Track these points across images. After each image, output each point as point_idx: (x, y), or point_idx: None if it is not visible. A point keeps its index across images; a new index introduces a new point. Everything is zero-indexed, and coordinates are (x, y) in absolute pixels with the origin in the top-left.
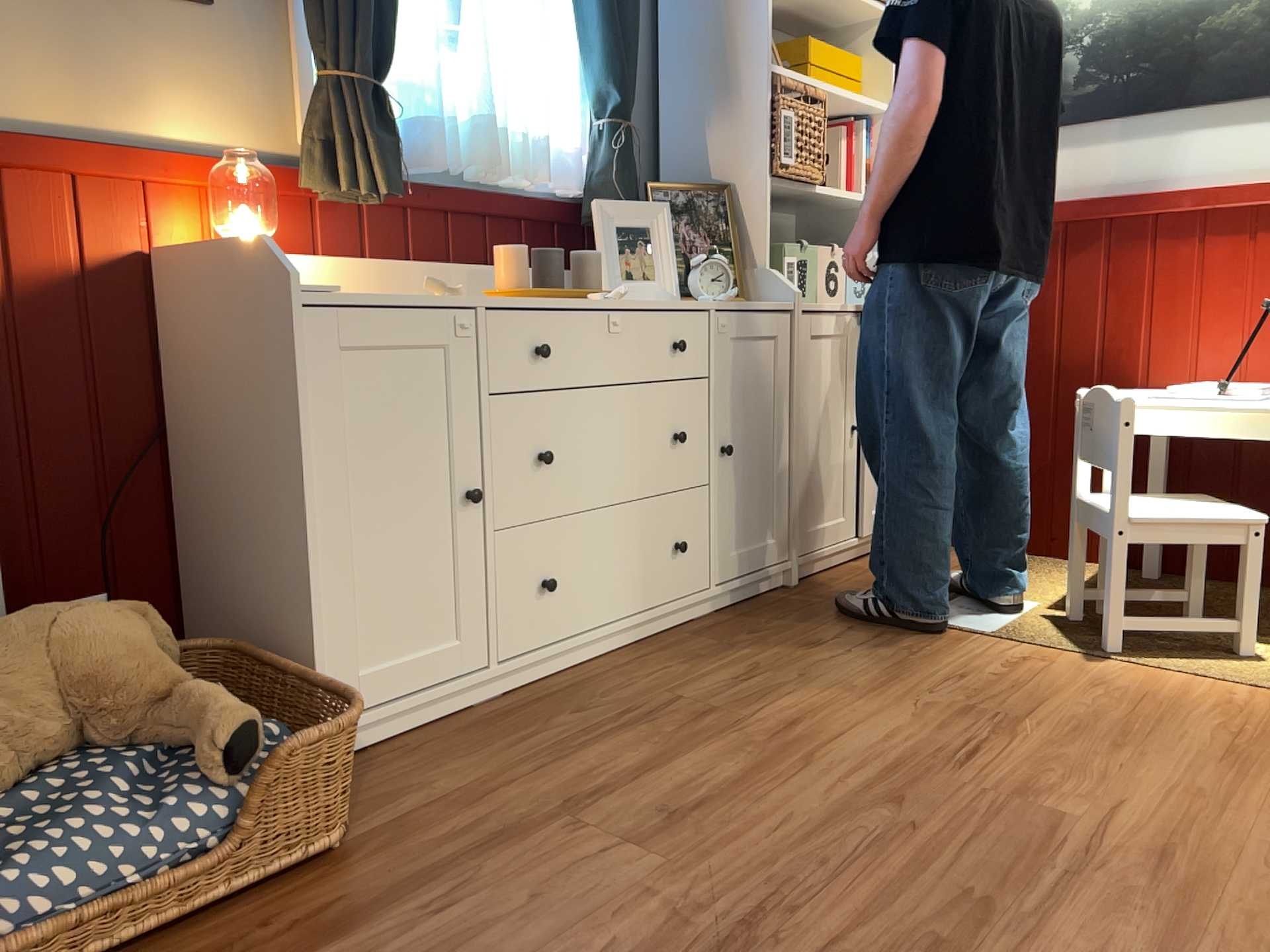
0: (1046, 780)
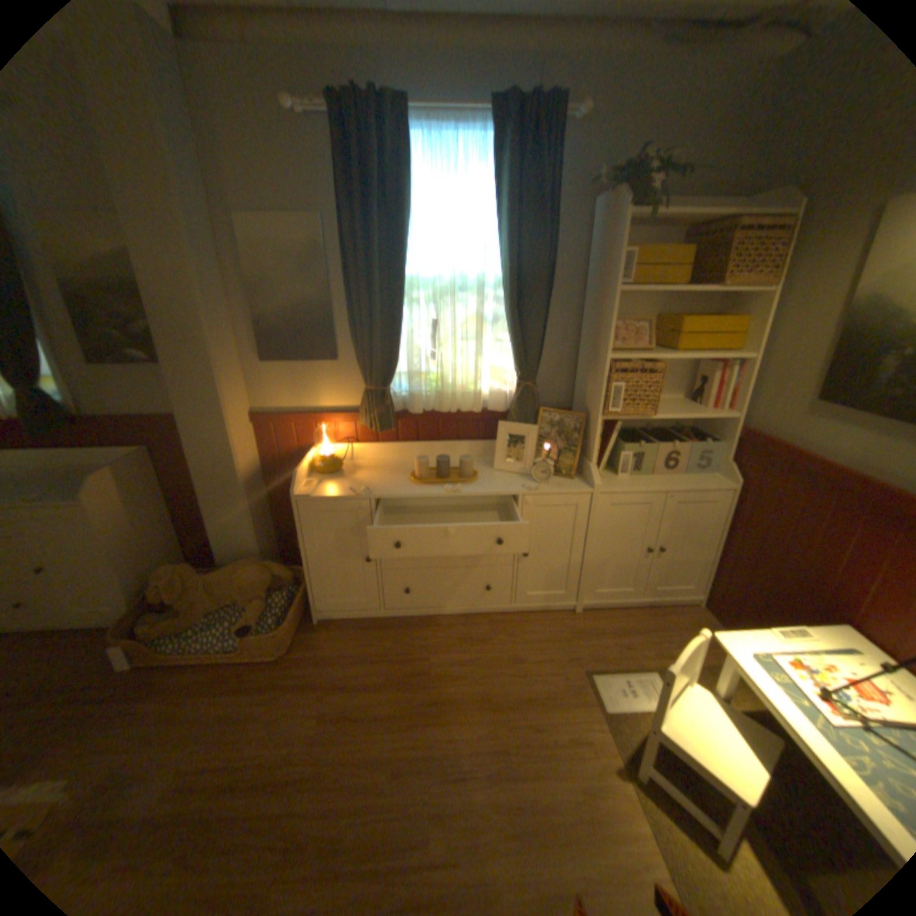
0: (457, 823)
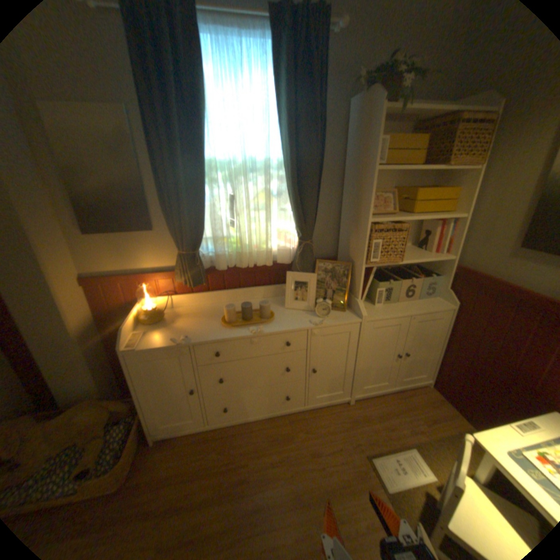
0: None
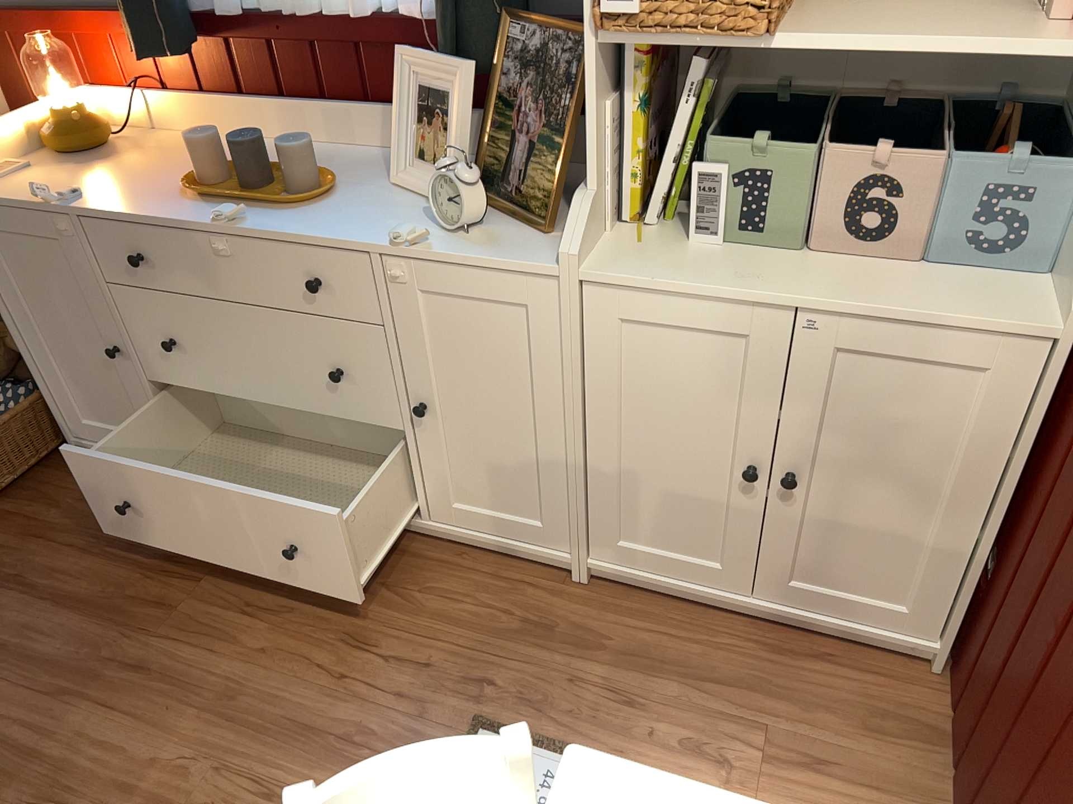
0: None
